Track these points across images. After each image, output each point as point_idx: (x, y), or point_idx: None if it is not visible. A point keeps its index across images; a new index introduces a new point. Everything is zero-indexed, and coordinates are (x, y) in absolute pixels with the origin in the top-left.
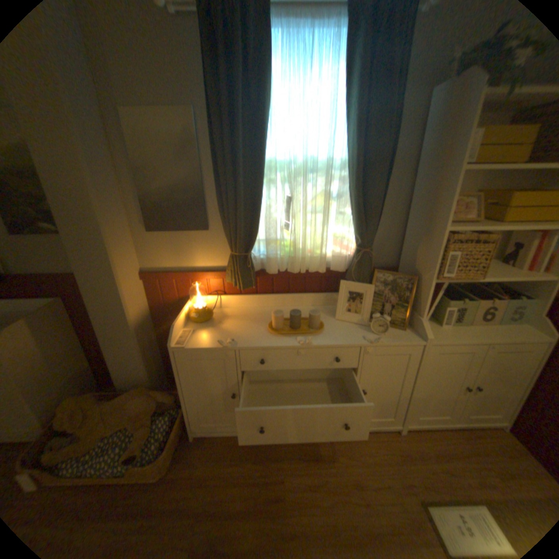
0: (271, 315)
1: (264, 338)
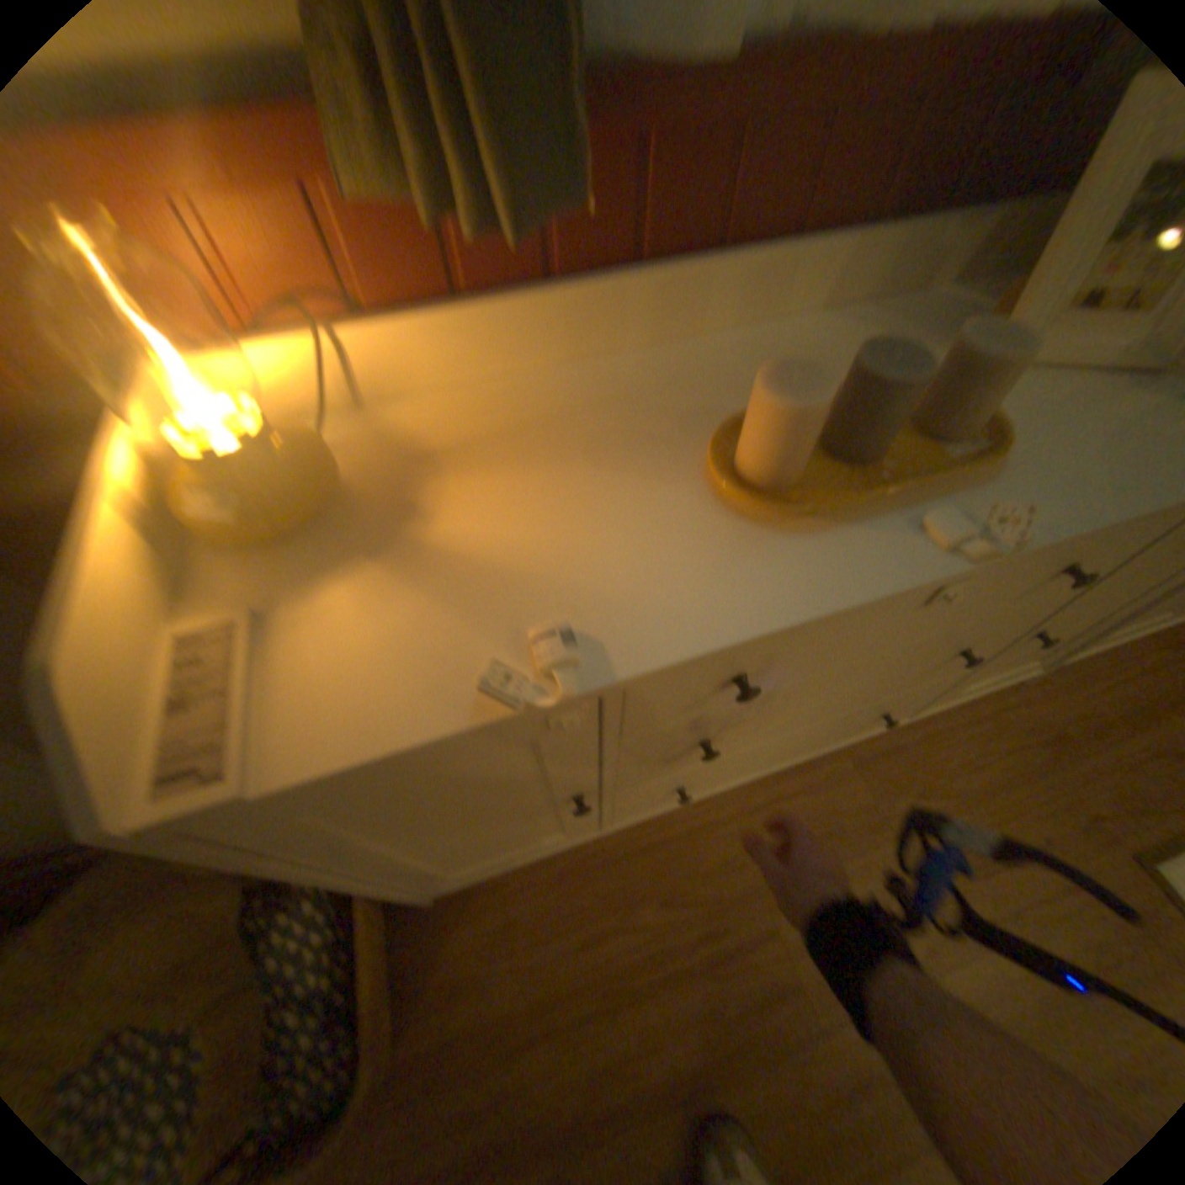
0: (674, 393)
1: (747, 563)
